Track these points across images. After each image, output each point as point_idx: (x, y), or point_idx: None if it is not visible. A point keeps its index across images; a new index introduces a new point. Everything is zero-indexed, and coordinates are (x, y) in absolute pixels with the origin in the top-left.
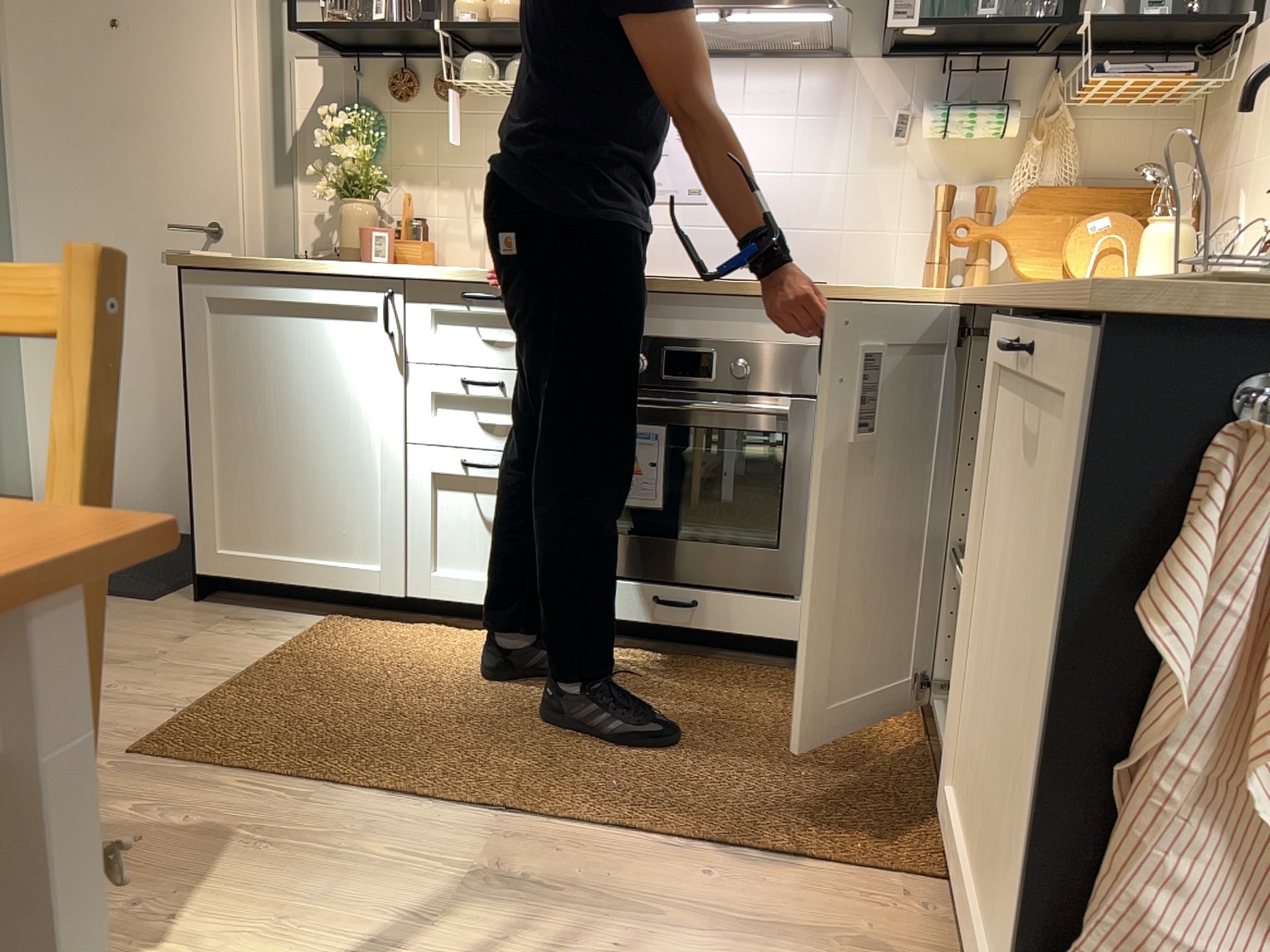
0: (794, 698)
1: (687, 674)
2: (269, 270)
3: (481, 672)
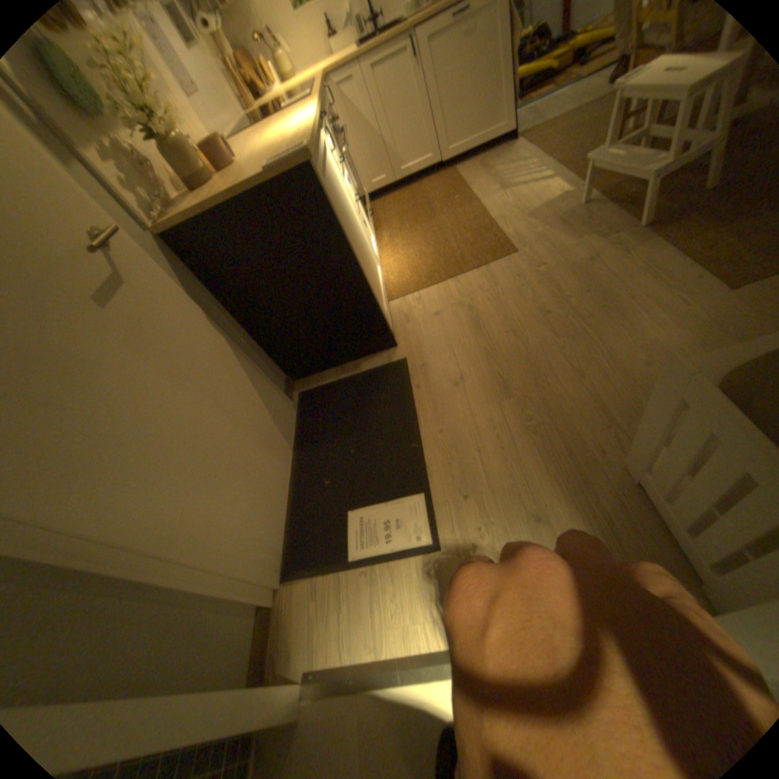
0: (390, 207)
1: (386, 223)
2: (314, 130)
3: (412, 245)
